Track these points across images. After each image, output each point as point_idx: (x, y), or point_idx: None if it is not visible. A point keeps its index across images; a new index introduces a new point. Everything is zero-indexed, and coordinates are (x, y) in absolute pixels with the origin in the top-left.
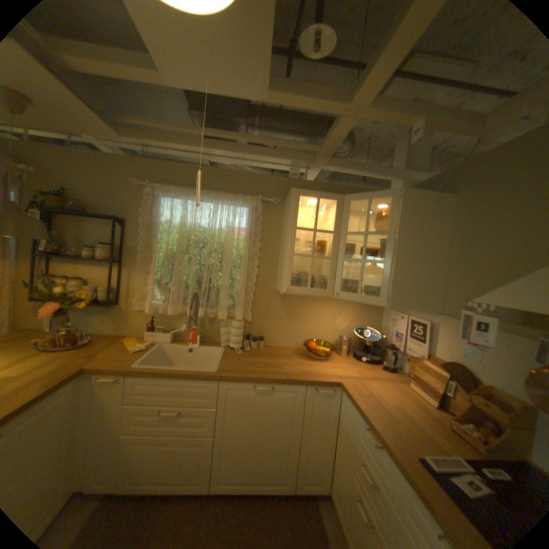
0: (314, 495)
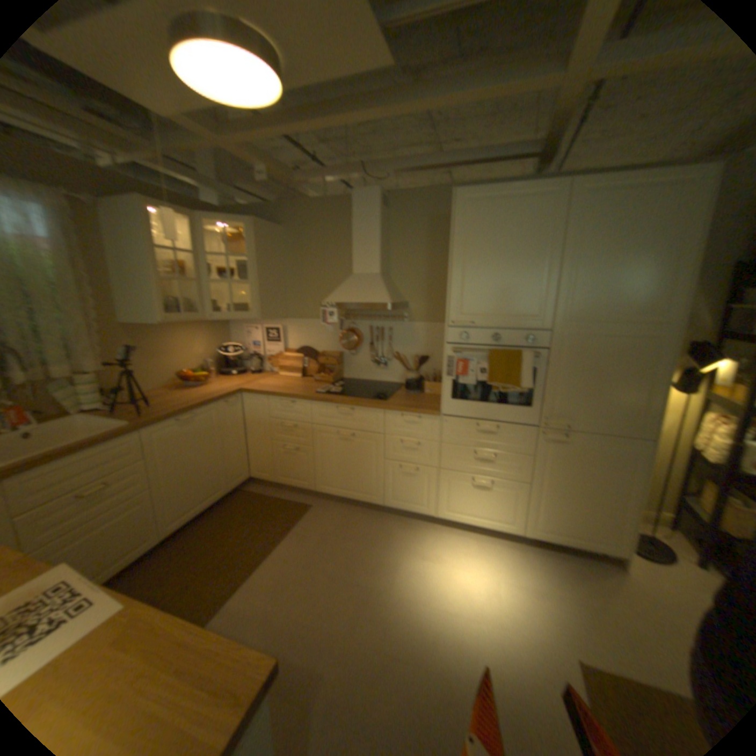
0: (241, 485)
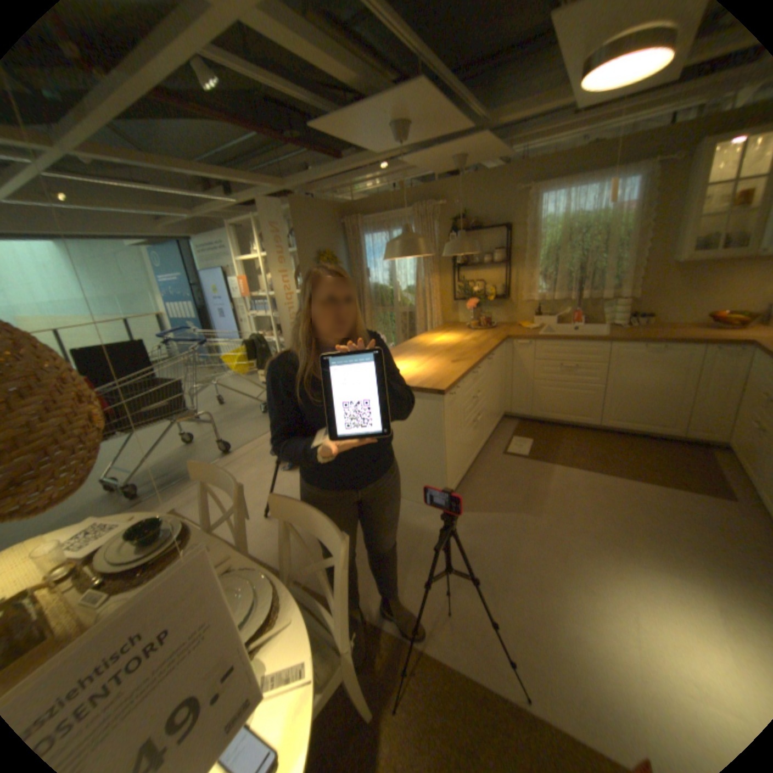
0: (707, 440)
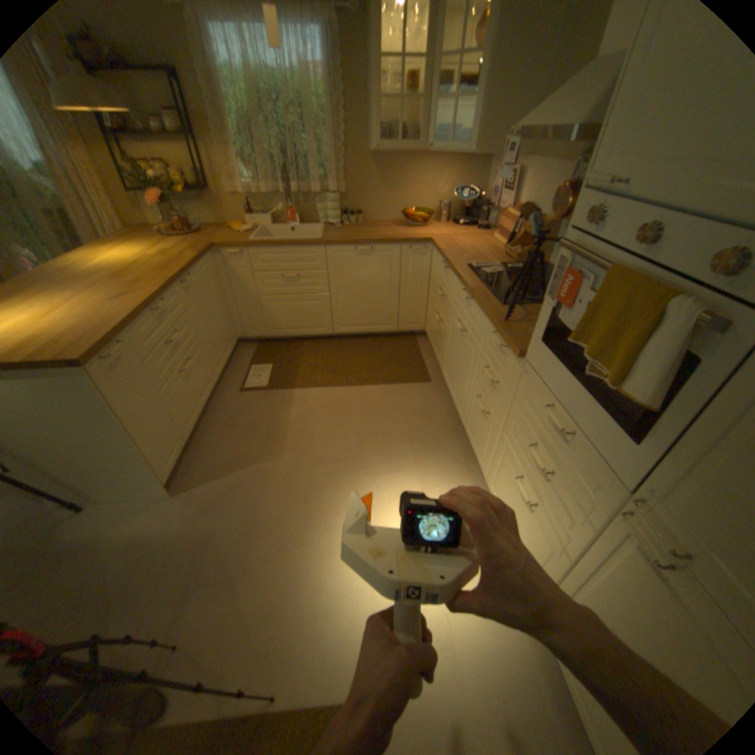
0: (411, 331)
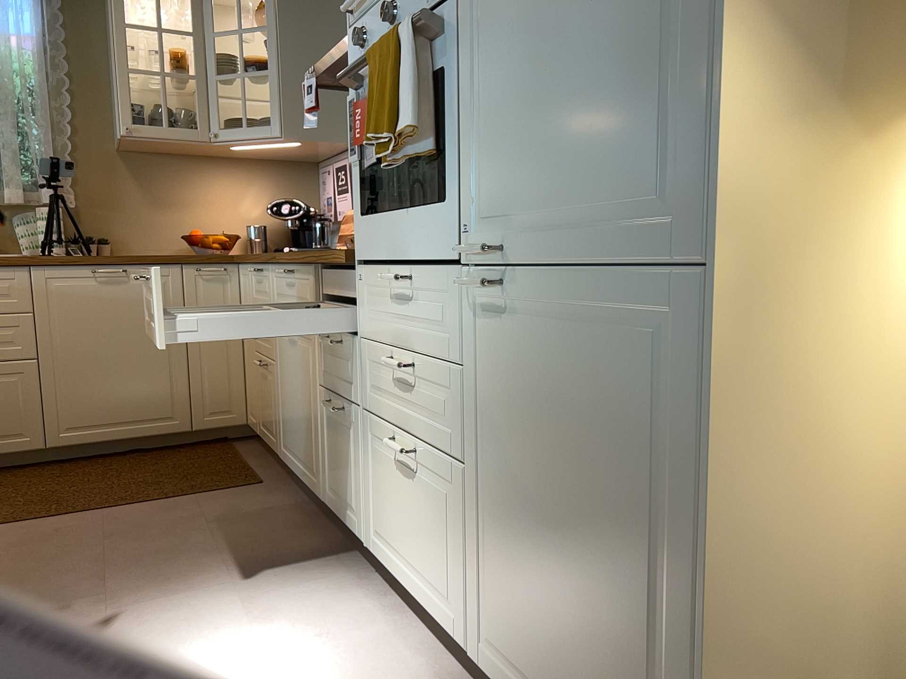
0: (222, 426)
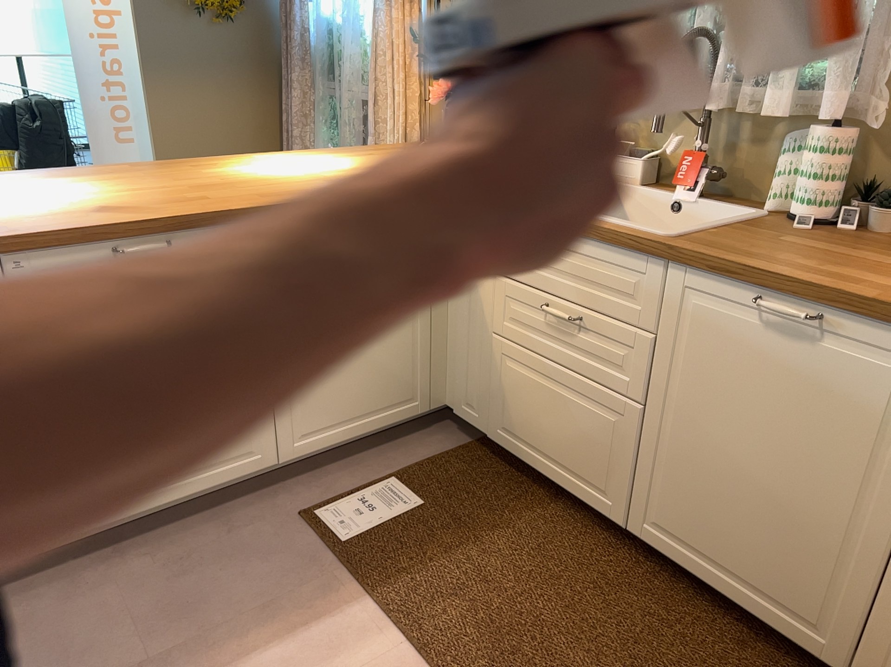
0: None
